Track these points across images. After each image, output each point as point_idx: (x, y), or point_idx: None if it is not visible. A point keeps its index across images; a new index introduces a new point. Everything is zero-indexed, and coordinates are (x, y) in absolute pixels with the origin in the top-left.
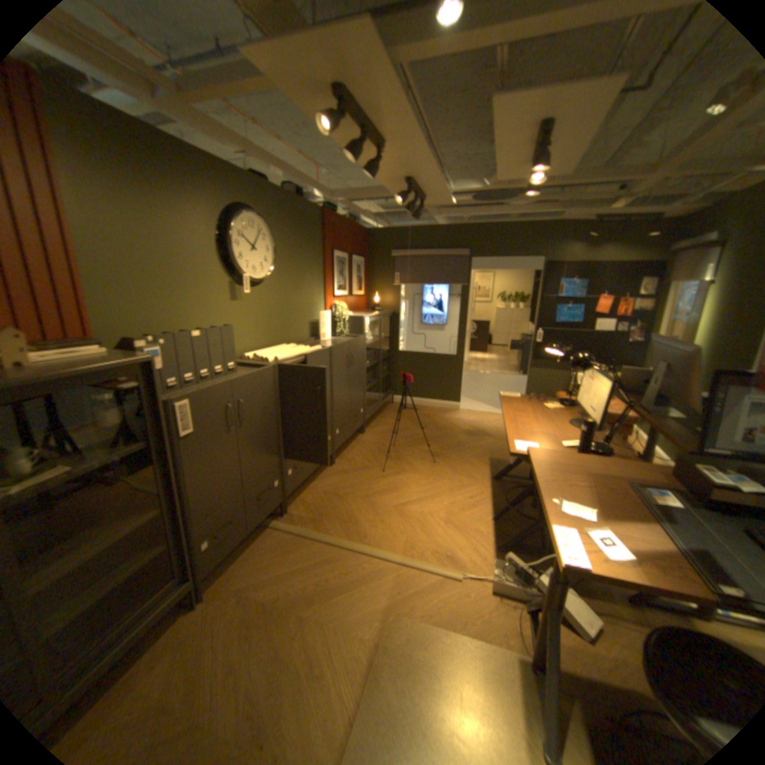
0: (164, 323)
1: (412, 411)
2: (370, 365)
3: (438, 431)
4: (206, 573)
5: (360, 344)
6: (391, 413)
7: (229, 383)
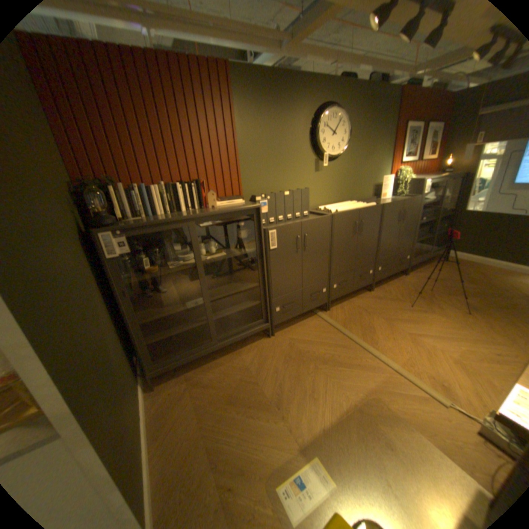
0: (275, 188)
1: (468, 267)
2: (427, 221)
3: (491, 290)
4: (278, 324)
5: (417, 202)
6: (443, 265)
7: (300, 224)
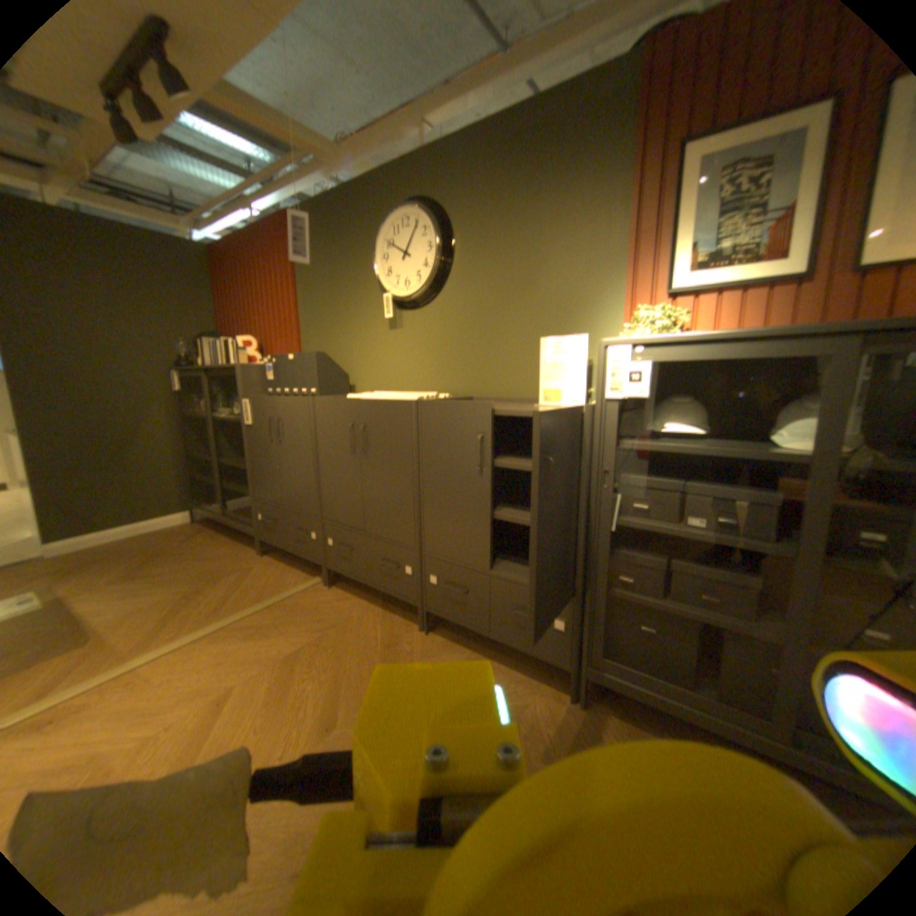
0: (336, 352)
1: None
2: (705, 535)
3: None
4: (264, 538)
5: (560, 422)
6: None
7: (273, 398)
